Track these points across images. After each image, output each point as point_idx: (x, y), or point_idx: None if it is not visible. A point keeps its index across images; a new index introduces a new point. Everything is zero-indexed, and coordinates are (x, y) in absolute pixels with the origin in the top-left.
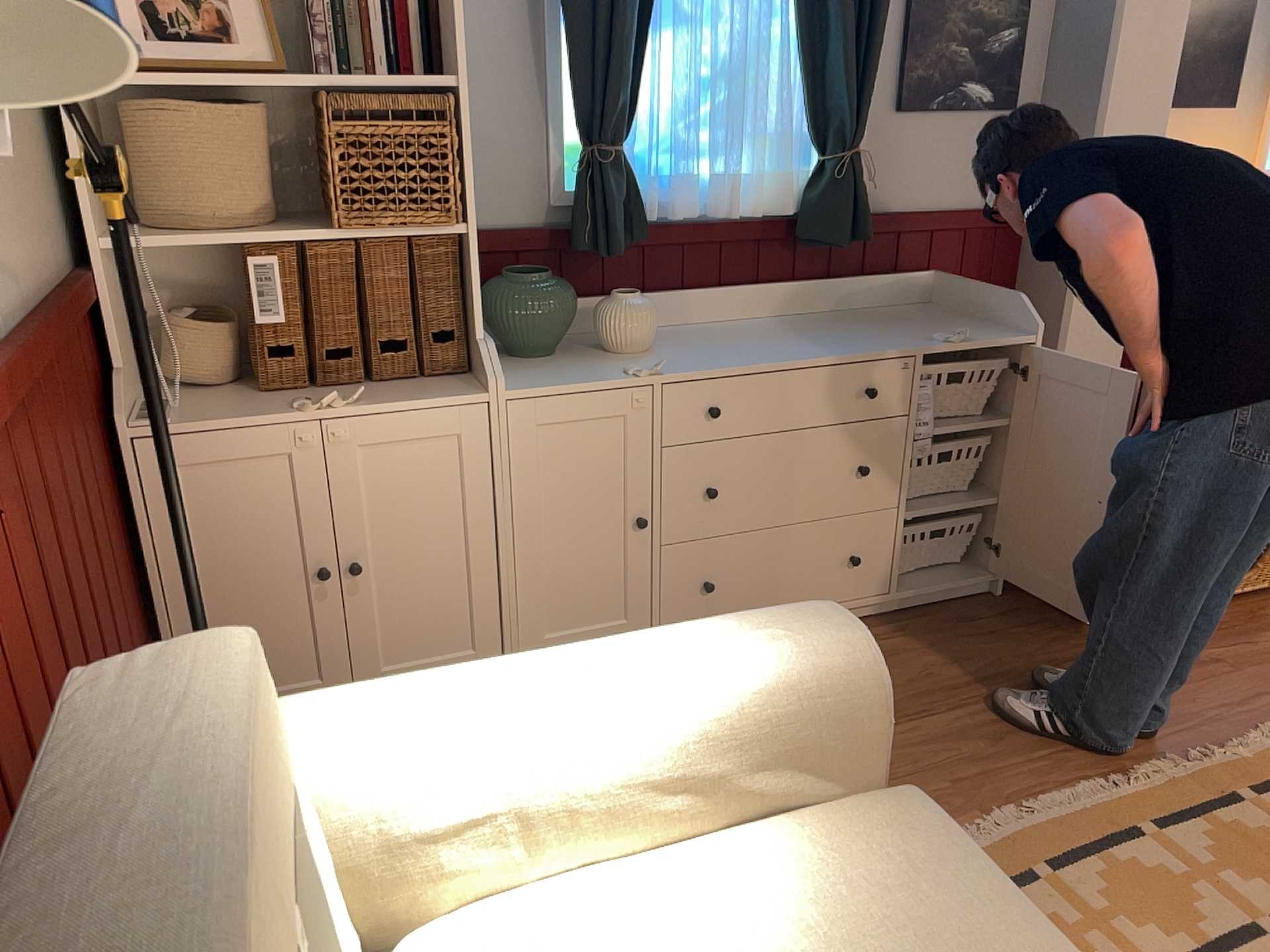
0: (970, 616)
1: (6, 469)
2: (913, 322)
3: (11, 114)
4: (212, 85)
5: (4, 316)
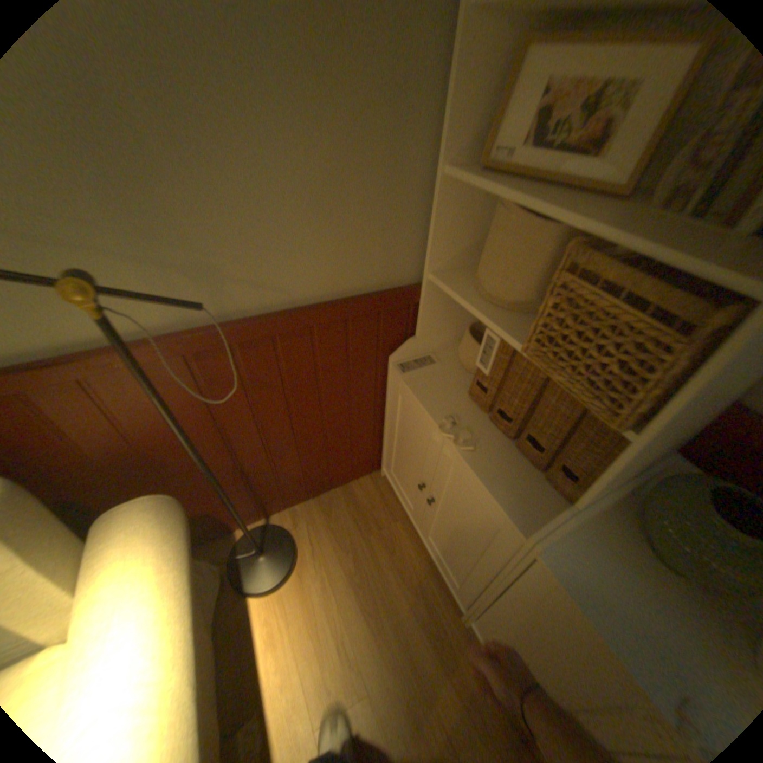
0: None
1: (192, 374)
2: None
3: (362, 190)
4: (516, 194)
5: (254, 307)
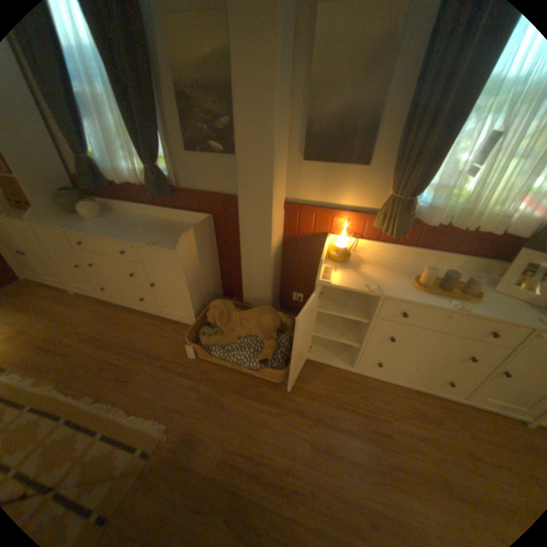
0: (177, 331)
1: None
2: (175, 232)
3: None
4: None
5: None
